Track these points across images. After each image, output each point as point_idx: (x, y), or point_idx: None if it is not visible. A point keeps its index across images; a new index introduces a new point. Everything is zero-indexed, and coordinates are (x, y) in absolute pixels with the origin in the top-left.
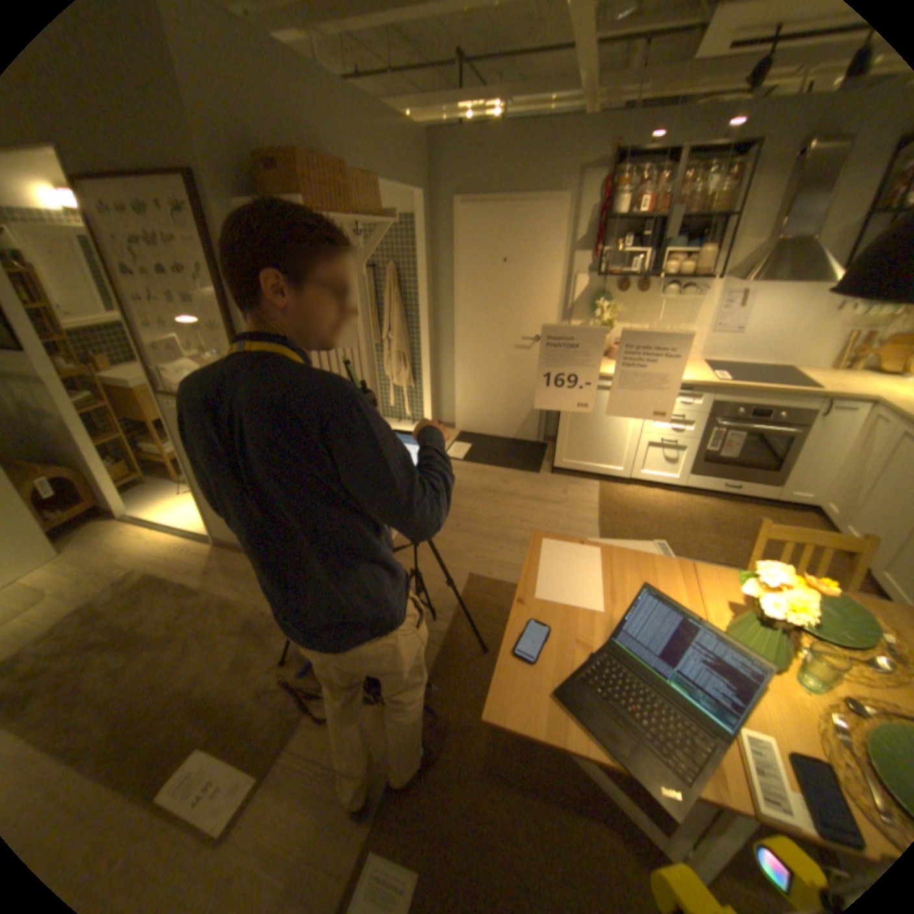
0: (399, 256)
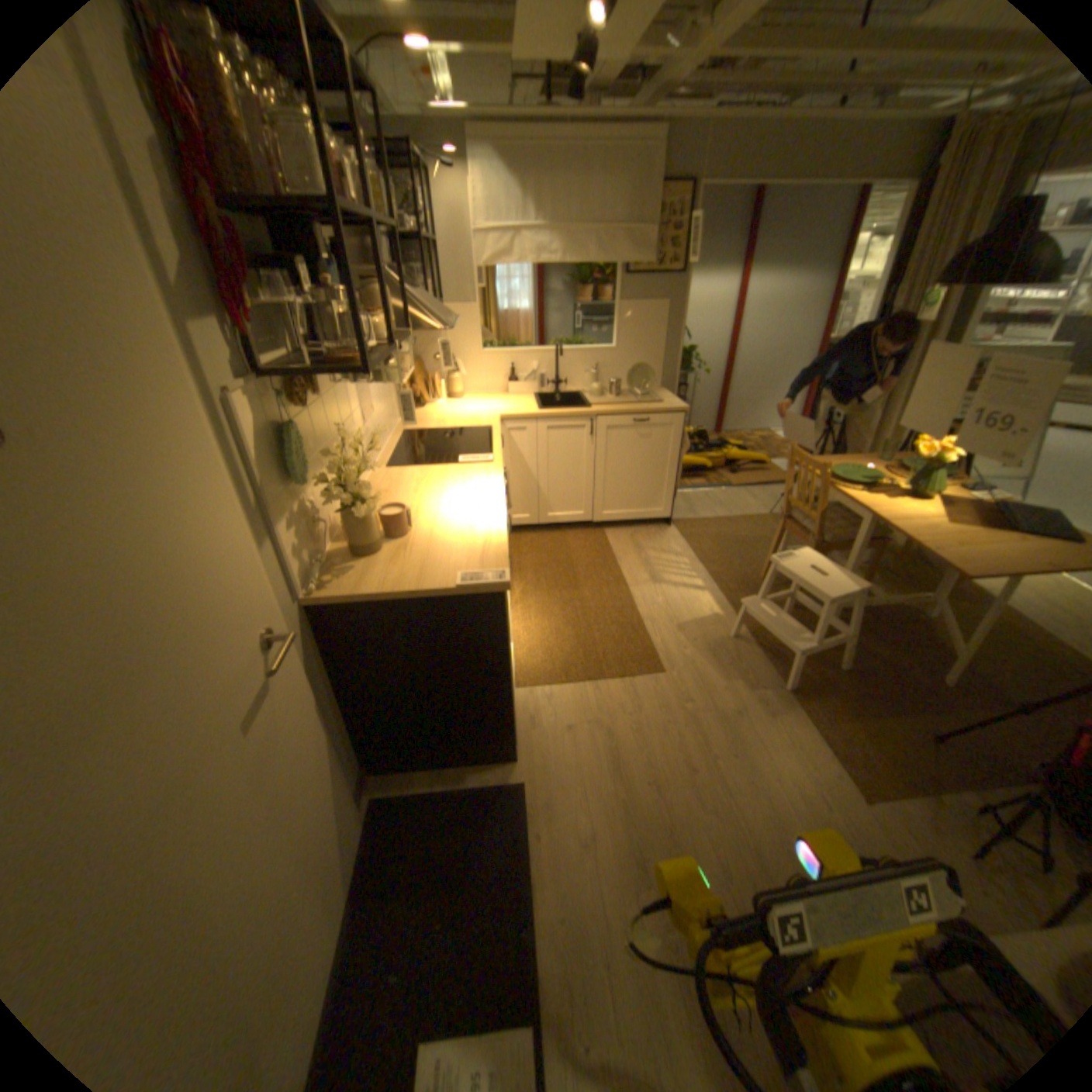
0: None
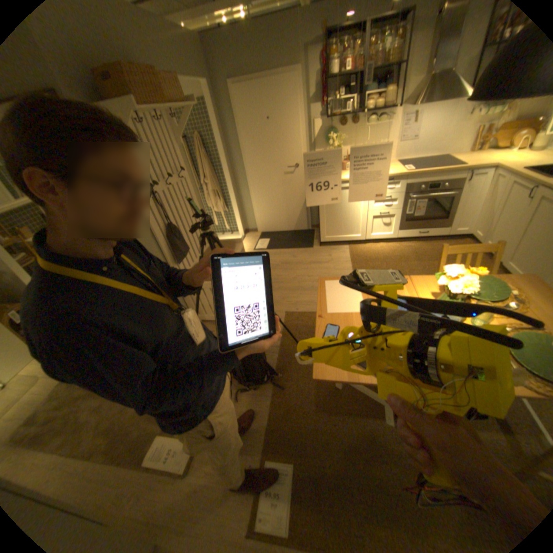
0: (200, 127)
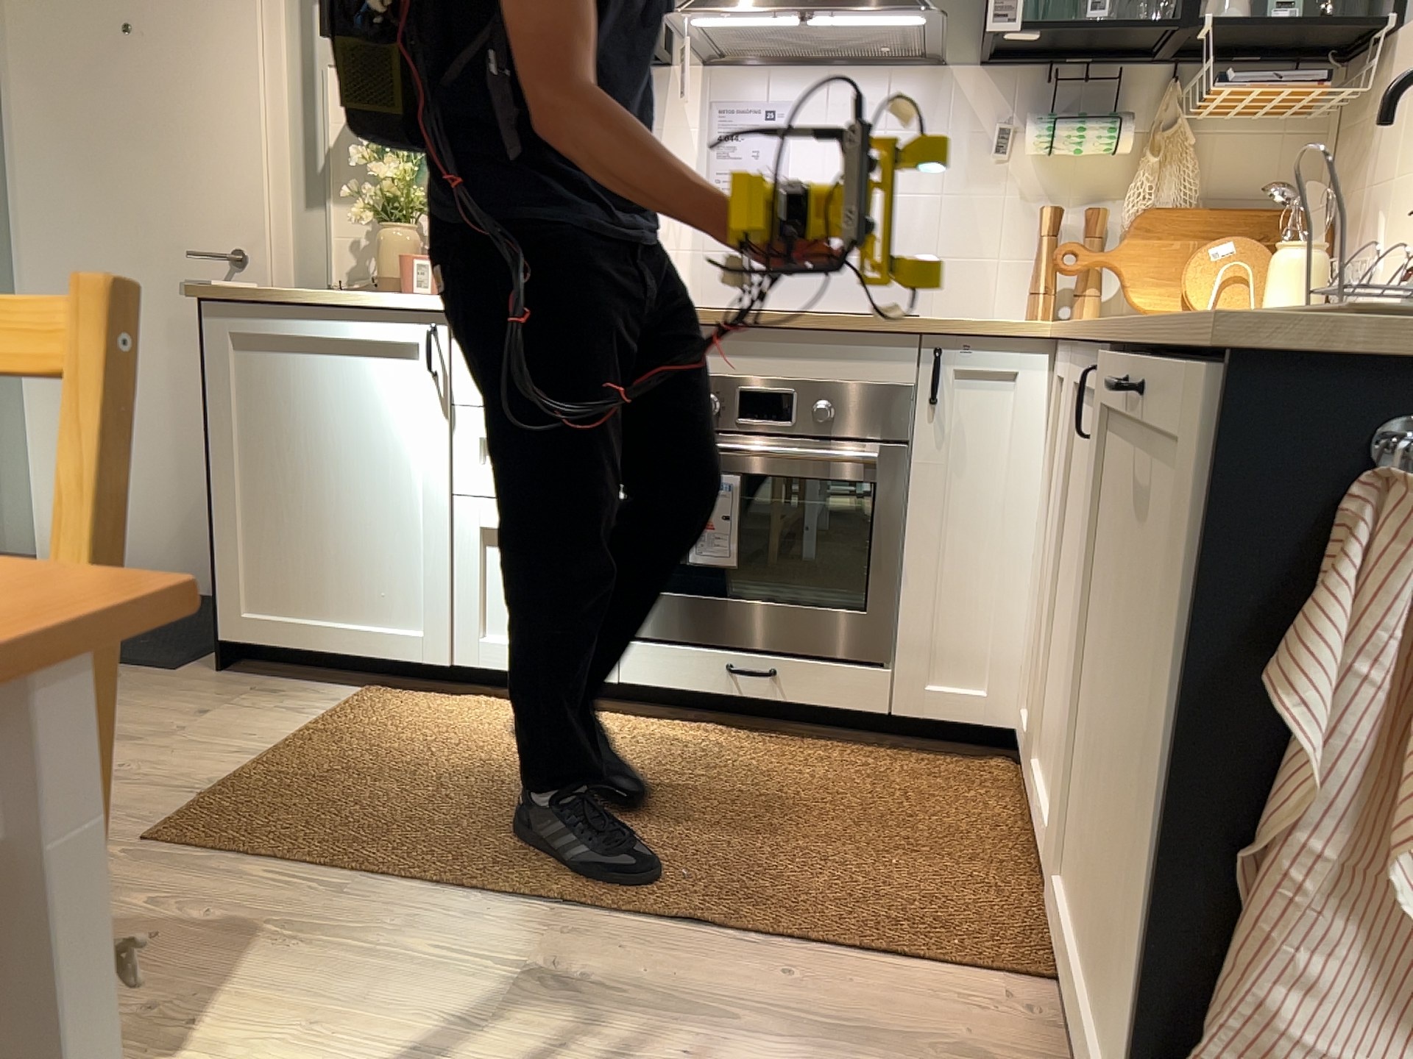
0: None
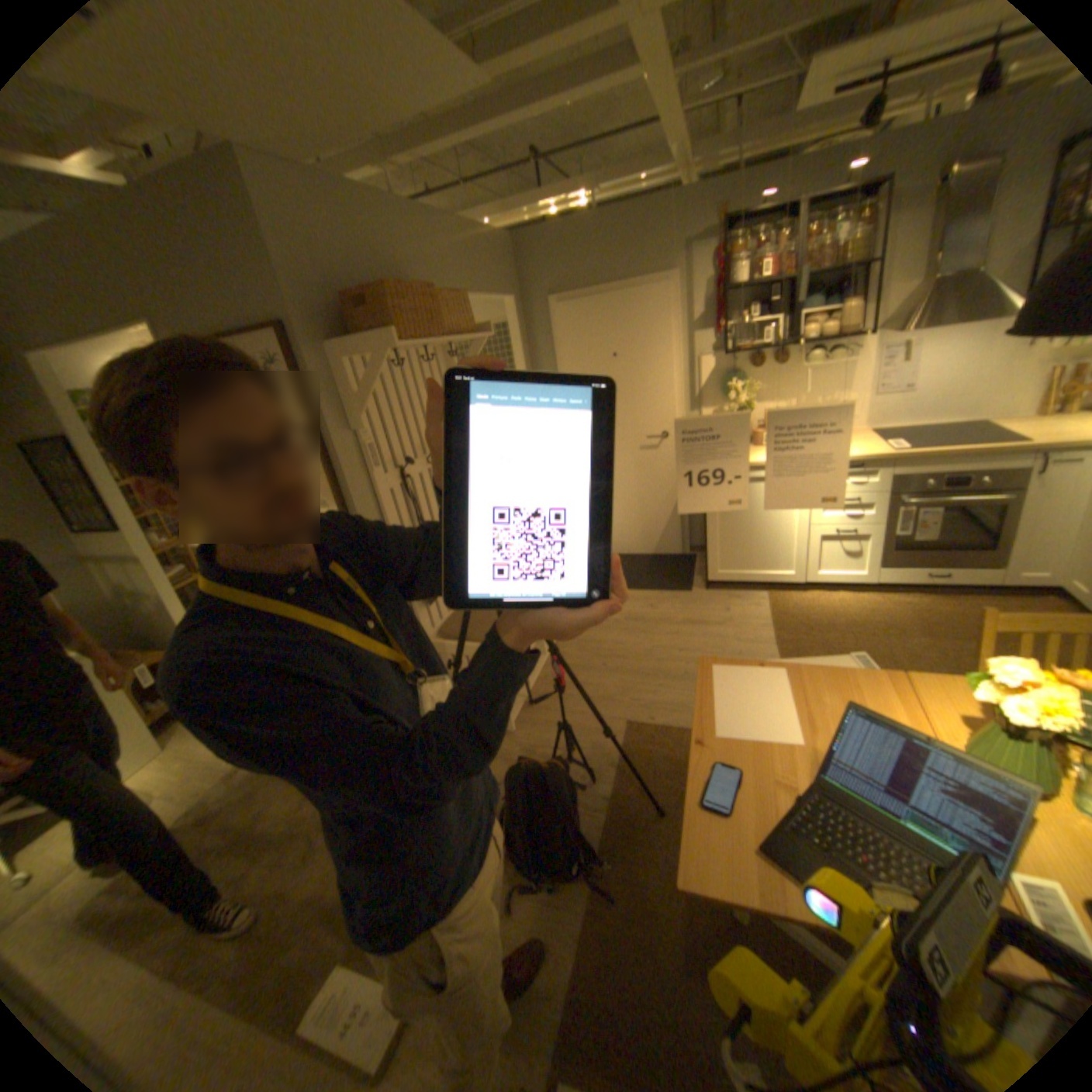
0: None
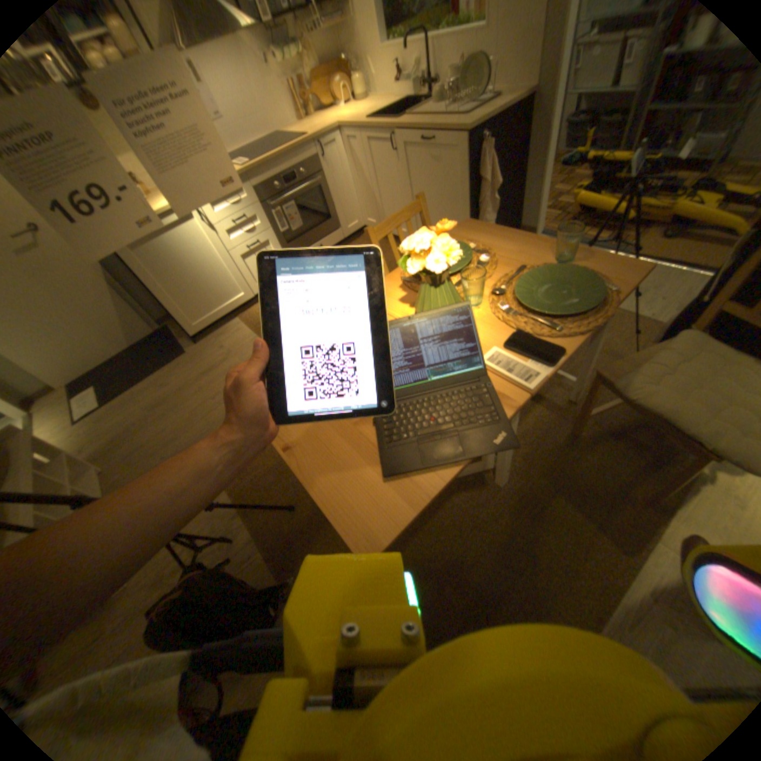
0: None
